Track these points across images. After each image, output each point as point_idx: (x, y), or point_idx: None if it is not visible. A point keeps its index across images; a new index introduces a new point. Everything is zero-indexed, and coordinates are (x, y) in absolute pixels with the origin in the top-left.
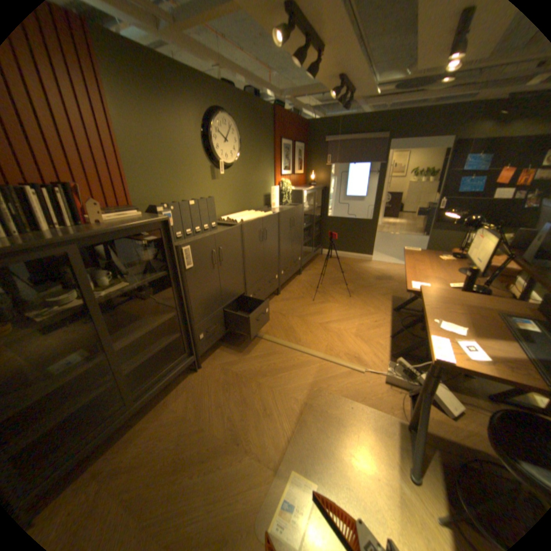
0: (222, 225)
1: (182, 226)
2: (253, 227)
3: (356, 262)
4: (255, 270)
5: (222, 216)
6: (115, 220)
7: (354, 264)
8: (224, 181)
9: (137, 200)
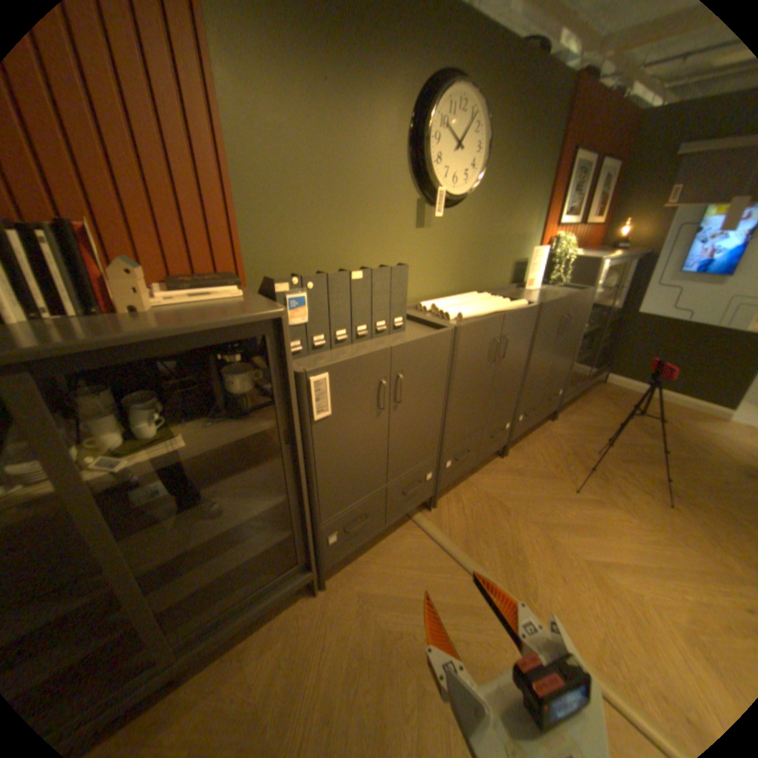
0: (416, 321)
1: (329, 323)
2: (481, 333)
3: (687, 417)
4: (467, 416)
5: (424, 299)
6: (180, 305)
7: (681, 419)
8: (440, 231)
9: (257, 261)
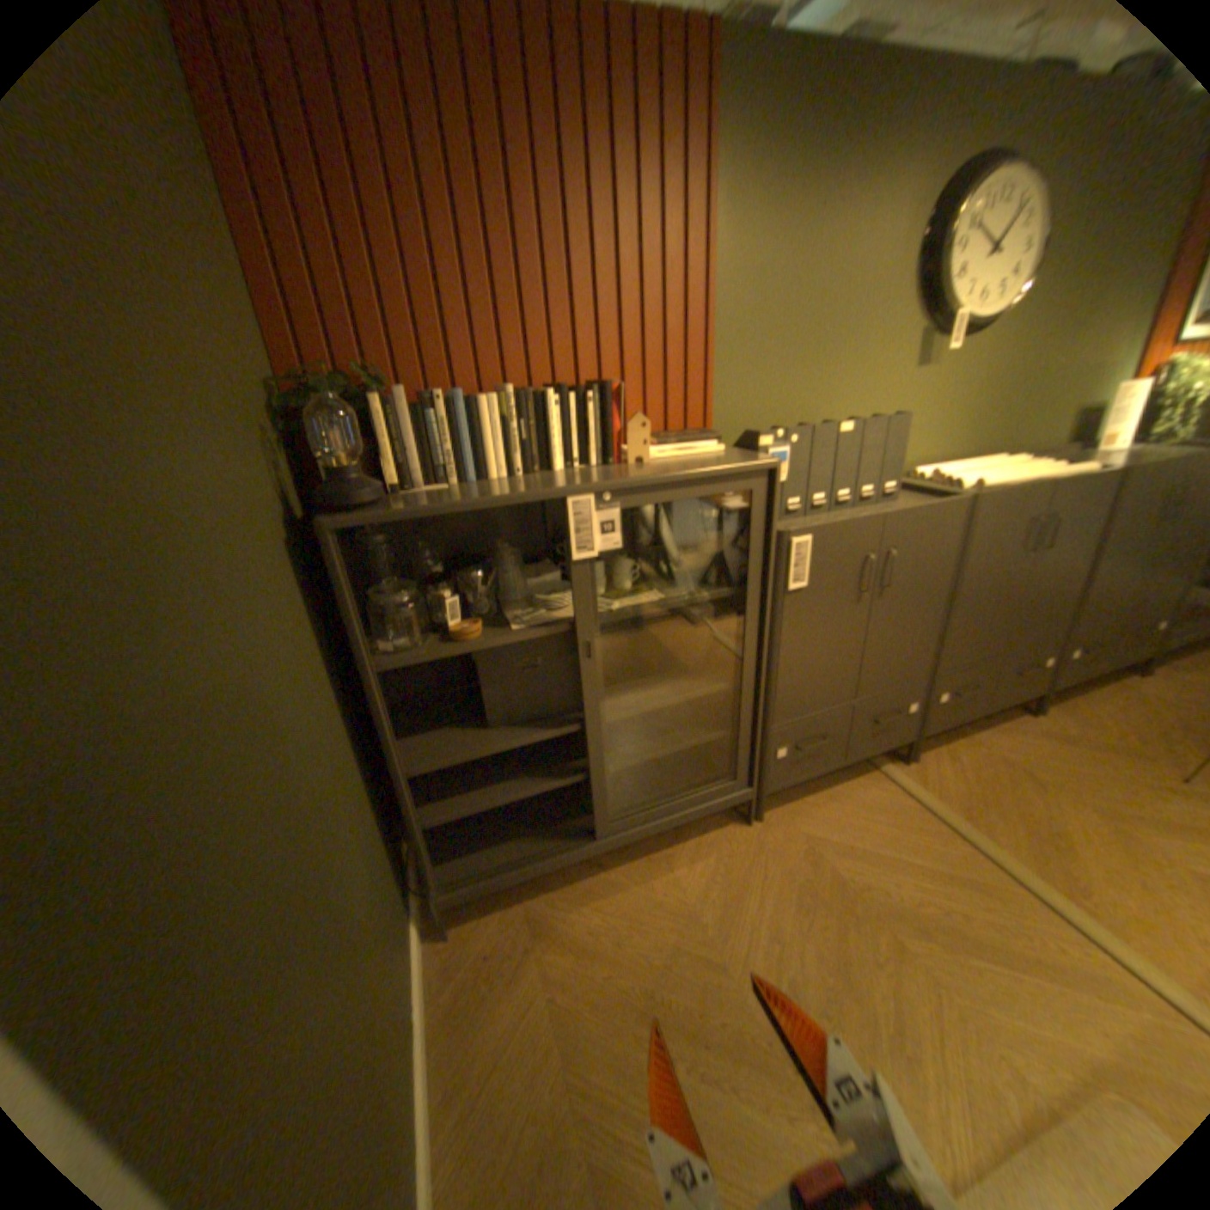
0: (912, 491)
1: (807, 485)
2: (1015, 507)
3: None
4: (982, 631)
5: (920, 465)
6: (670, 460)
7: None
8: (954, 369)
9: (724, 417)
